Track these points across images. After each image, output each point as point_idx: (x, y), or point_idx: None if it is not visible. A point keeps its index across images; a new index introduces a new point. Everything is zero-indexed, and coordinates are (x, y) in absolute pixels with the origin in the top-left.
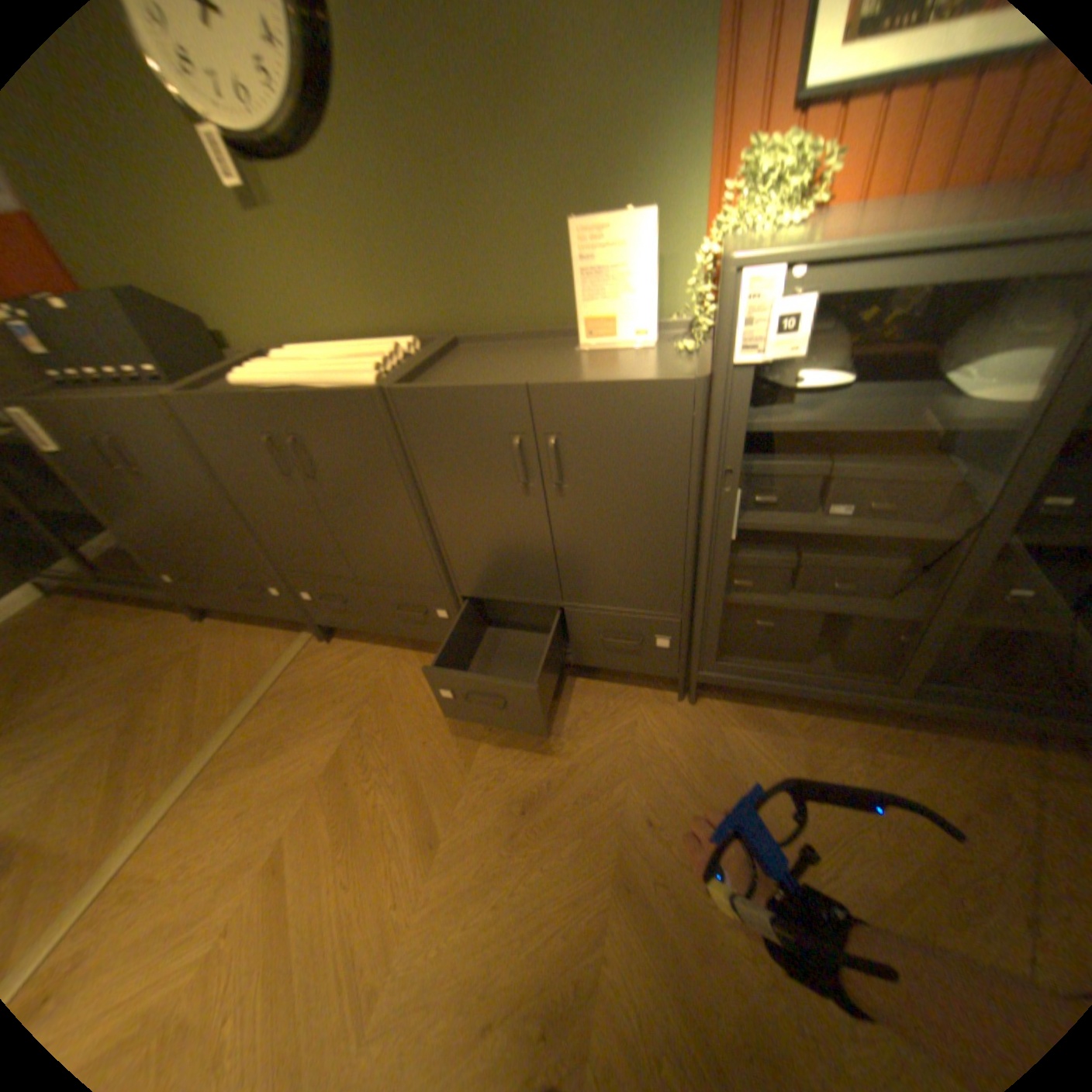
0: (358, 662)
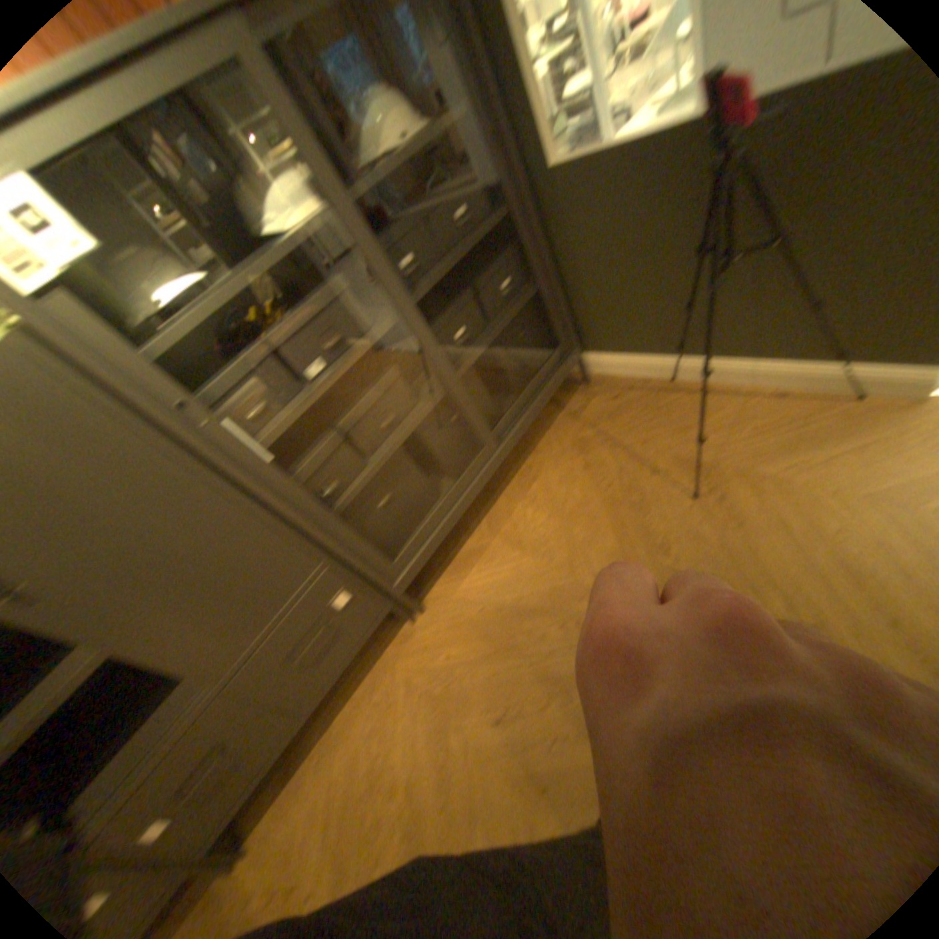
0: None
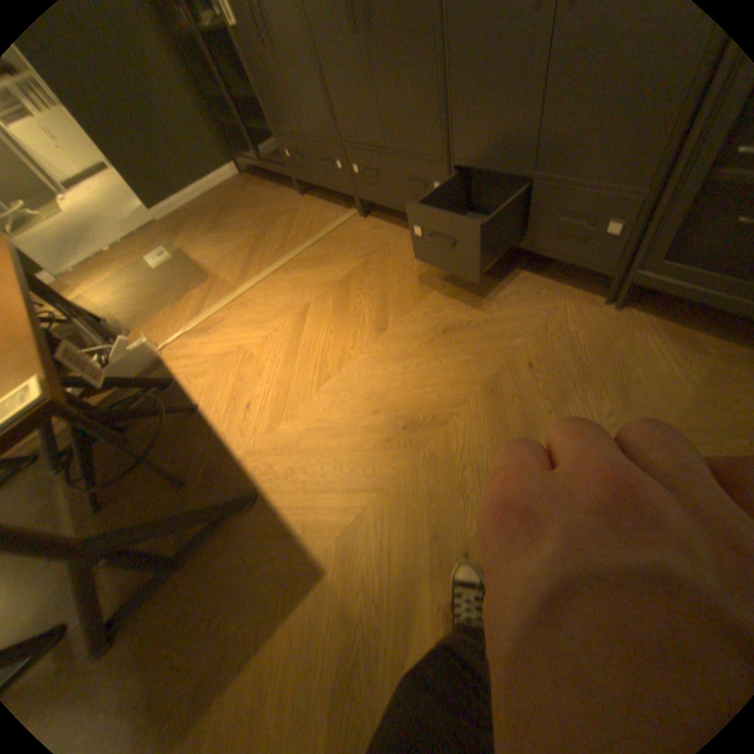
0: (379, 232)
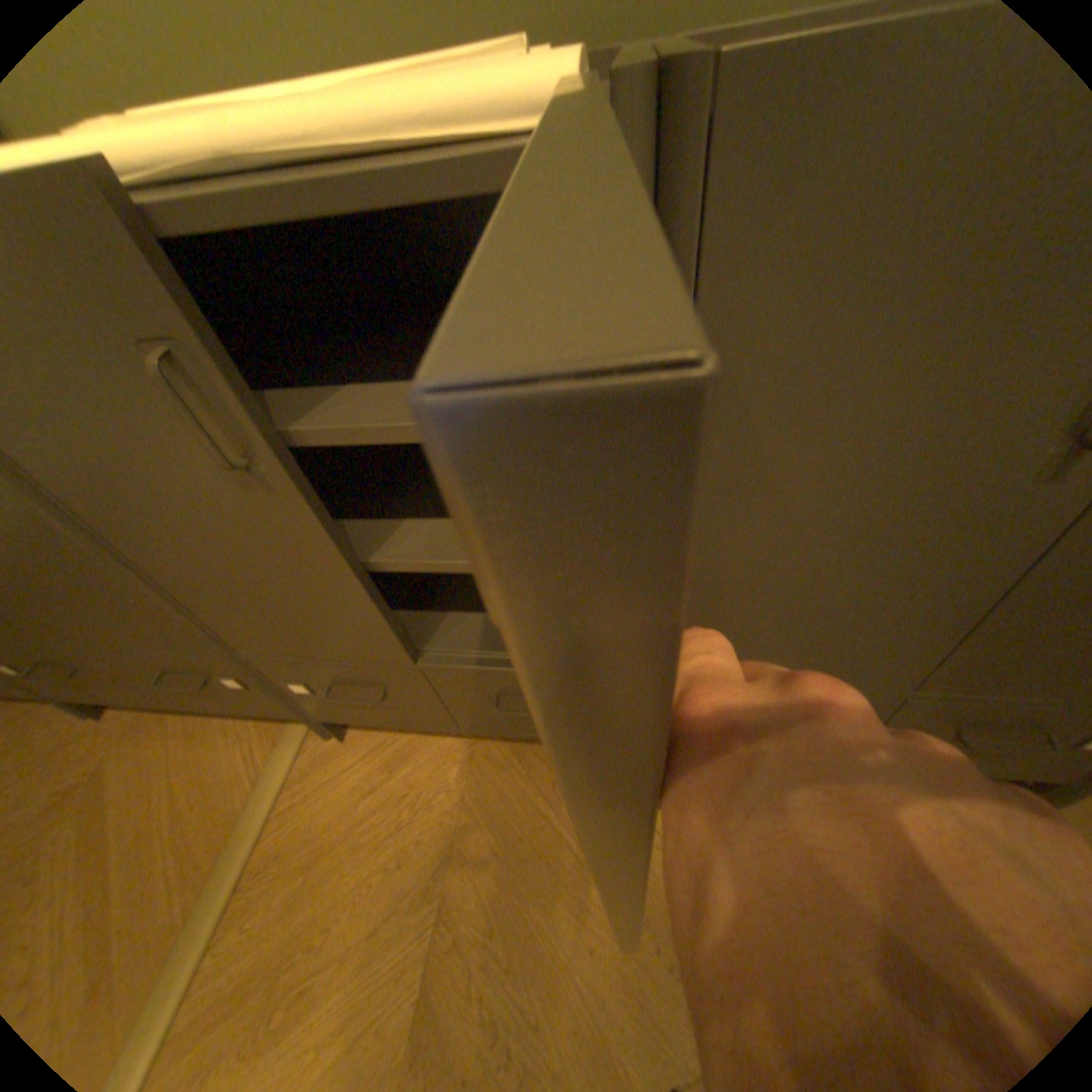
0: (411, 773)
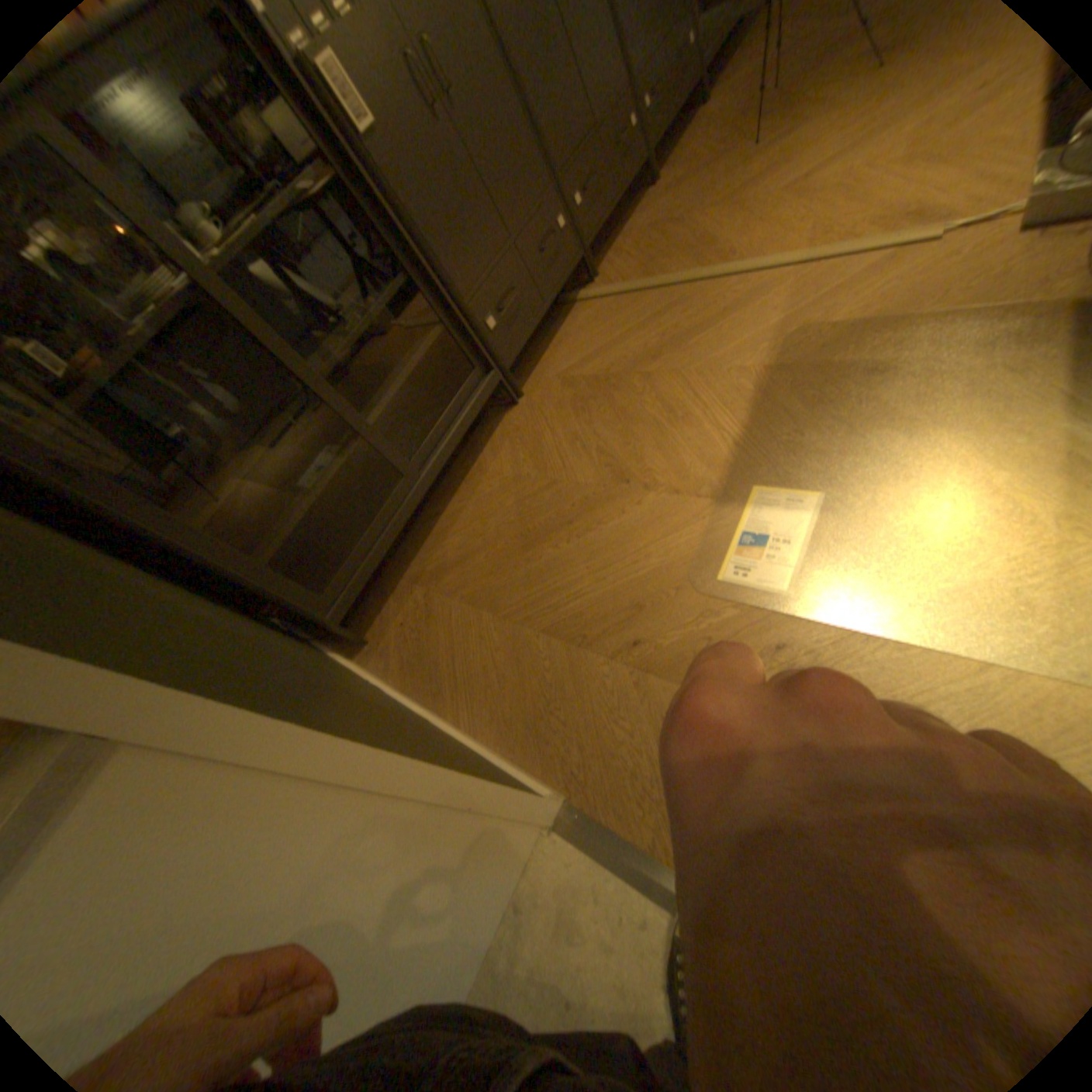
0: (628, 243)
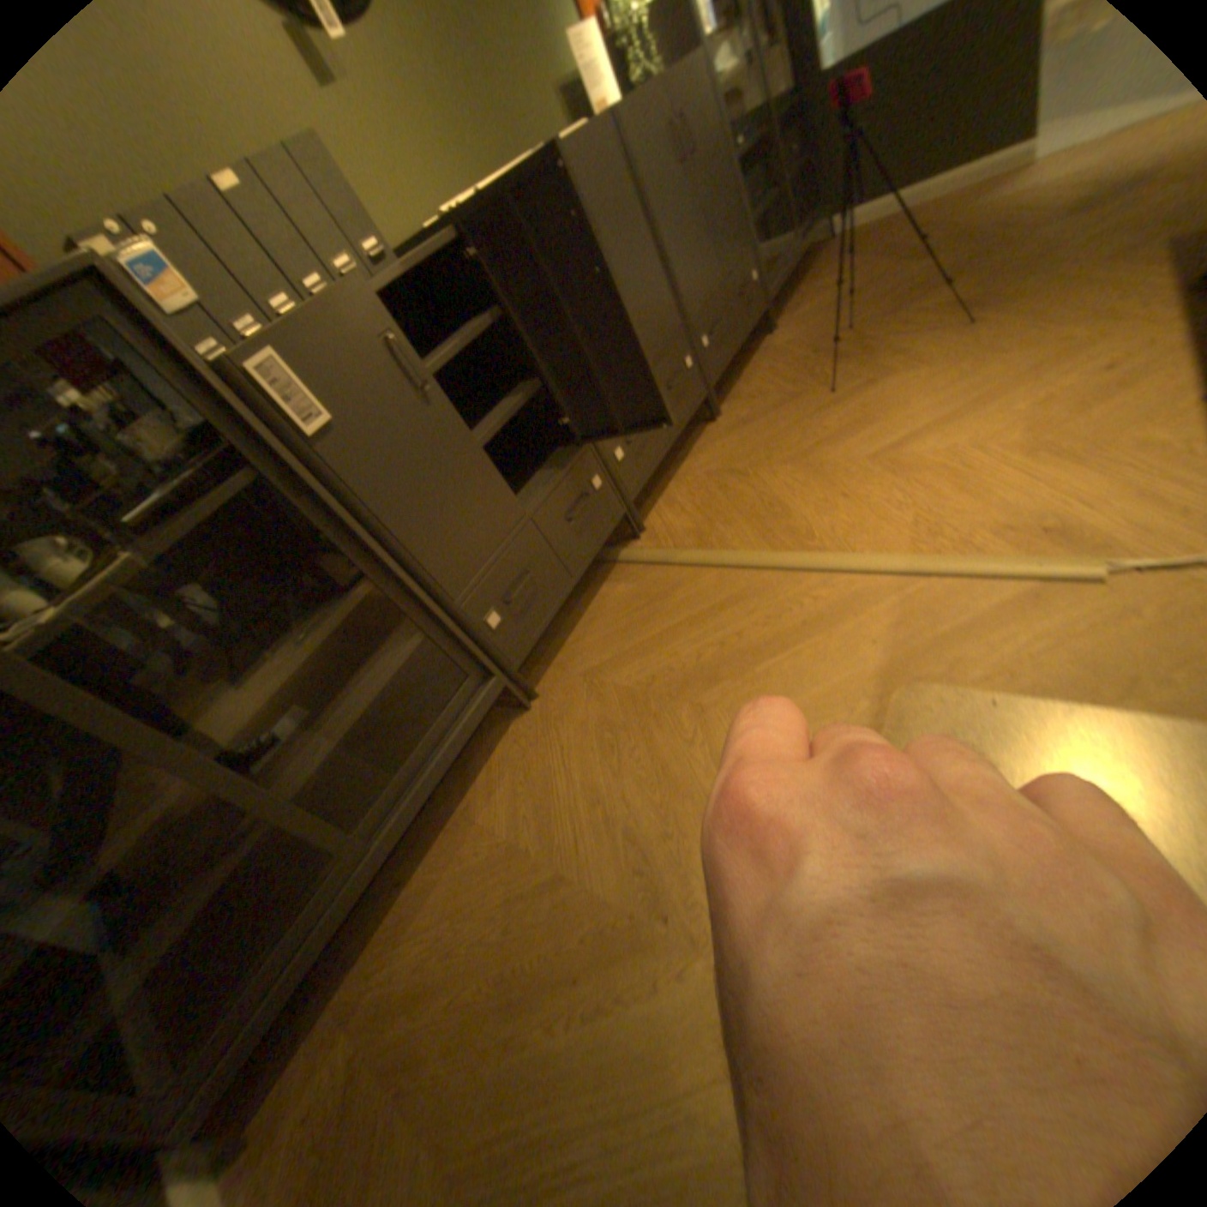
0: (682, 493)
